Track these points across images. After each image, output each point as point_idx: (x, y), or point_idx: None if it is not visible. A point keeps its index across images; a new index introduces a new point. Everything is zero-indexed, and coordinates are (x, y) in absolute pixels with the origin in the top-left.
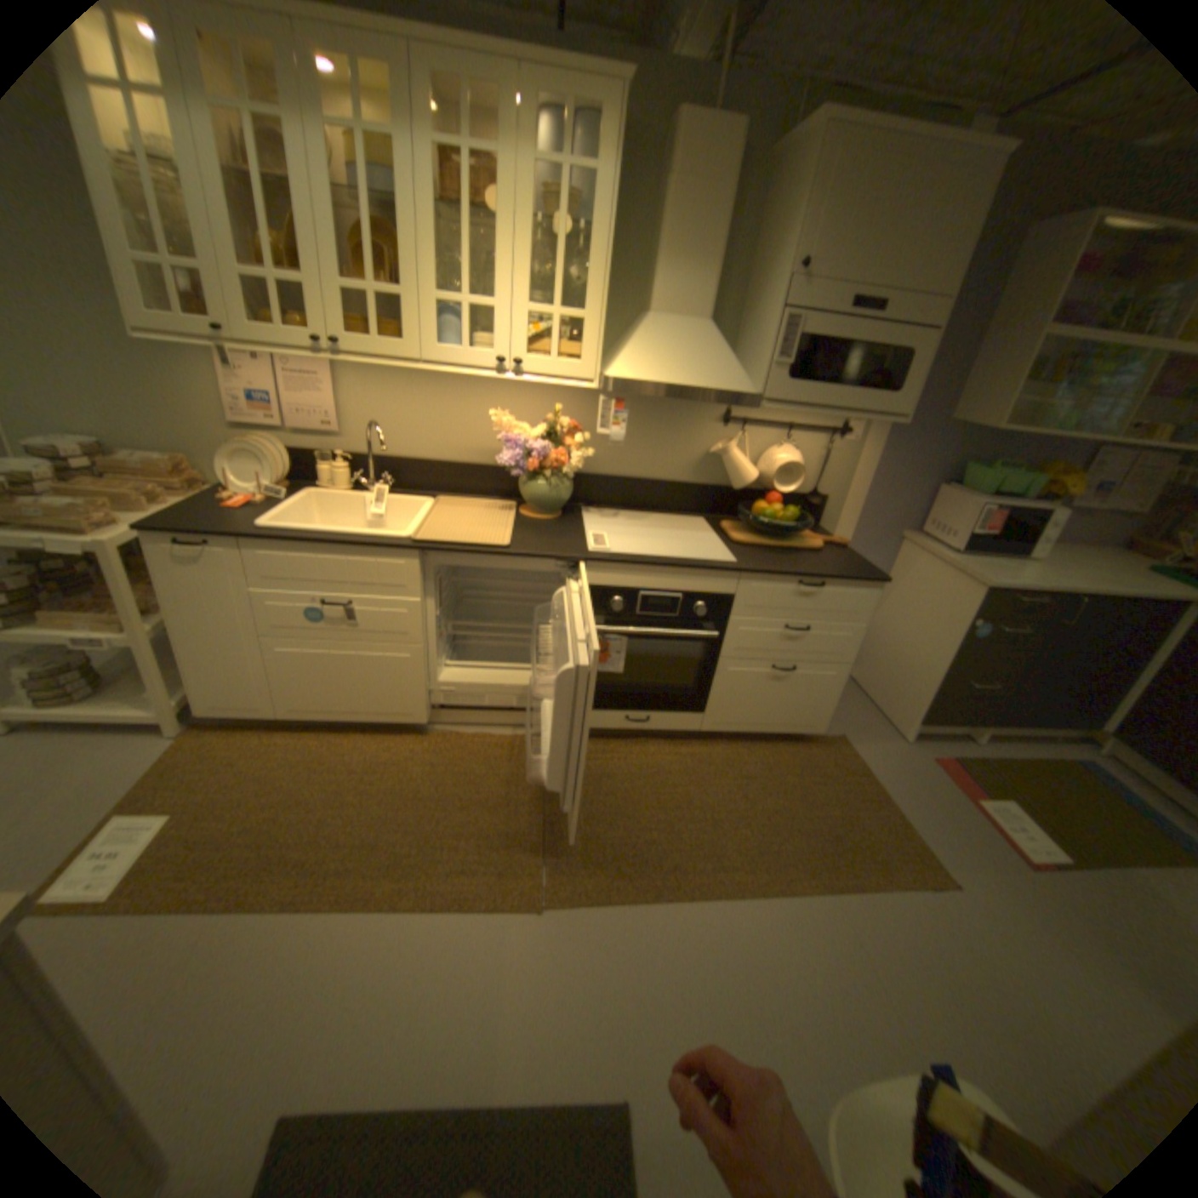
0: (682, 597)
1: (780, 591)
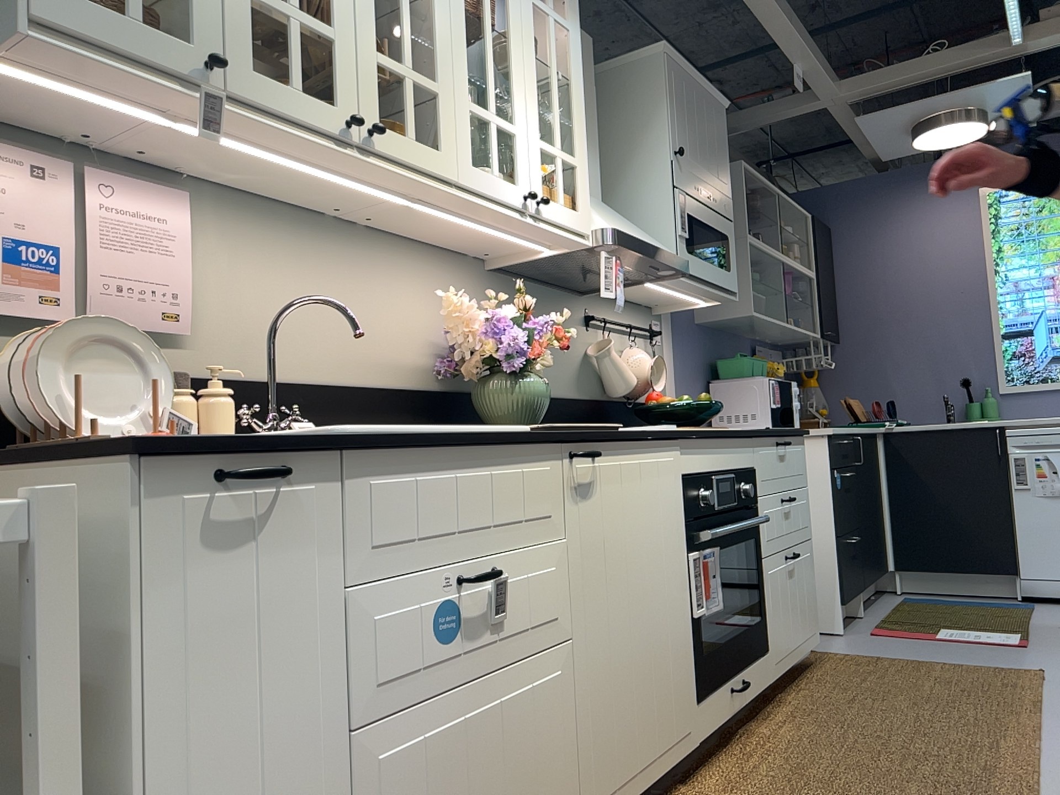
0: (735, 476)
1: (773, 456)
